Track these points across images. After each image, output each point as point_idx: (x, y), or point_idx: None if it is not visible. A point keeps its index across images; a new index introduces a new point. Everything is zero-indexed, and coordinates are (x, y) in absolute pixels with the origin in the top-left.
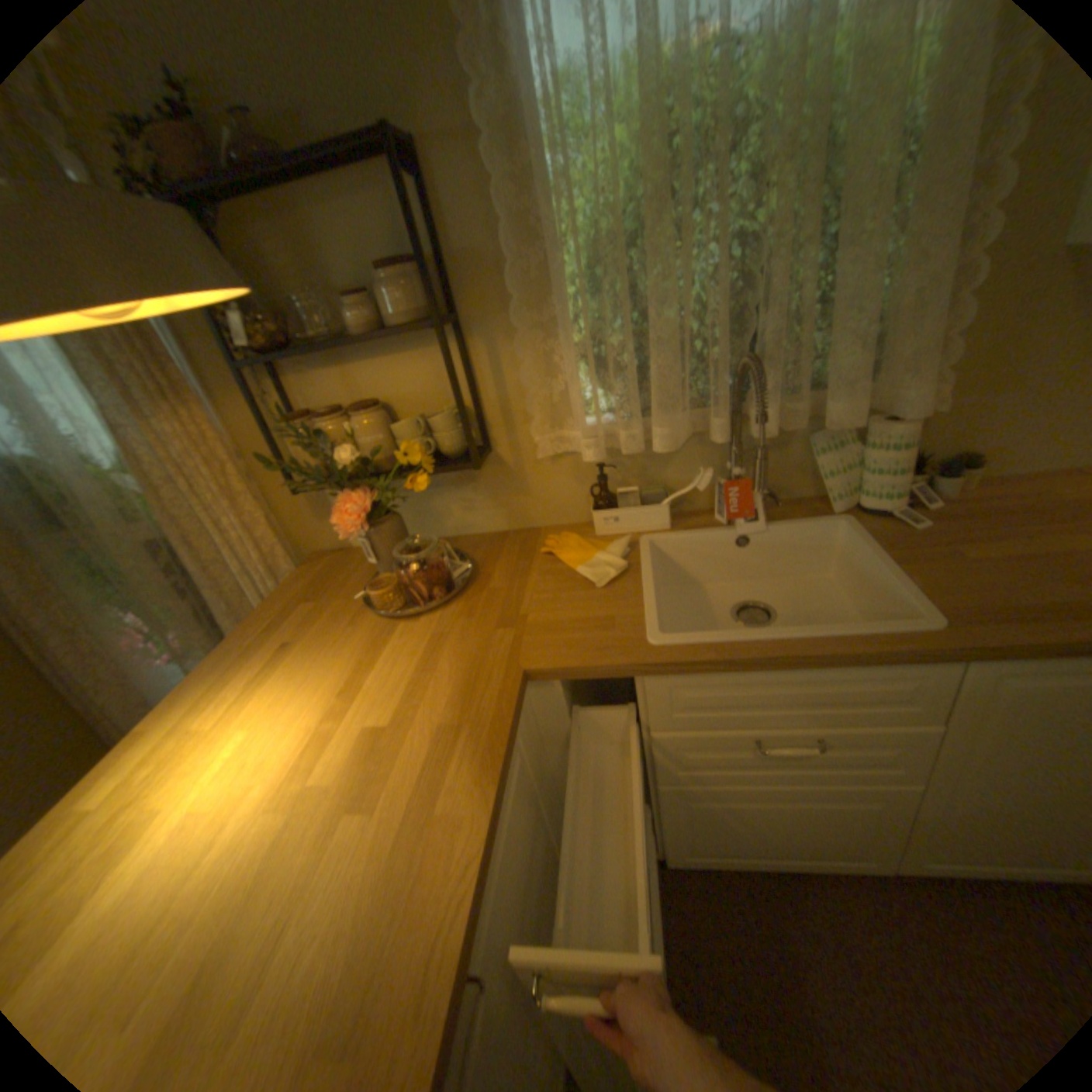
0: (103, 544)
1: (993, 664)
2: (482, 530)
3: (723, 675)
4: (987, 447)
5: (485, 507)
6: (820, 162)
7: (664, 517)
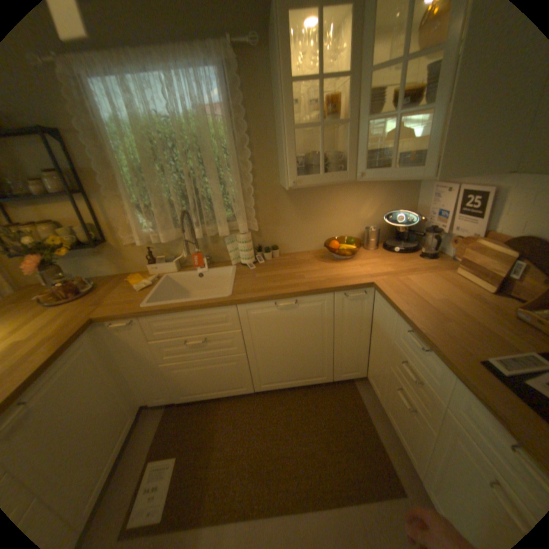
0: None
1: (242, 306)
2: (107, 275)
3: (164, 316)
4: (280, 244)
5: (107, 265)
6: (195, 156)
7: (174, 267)
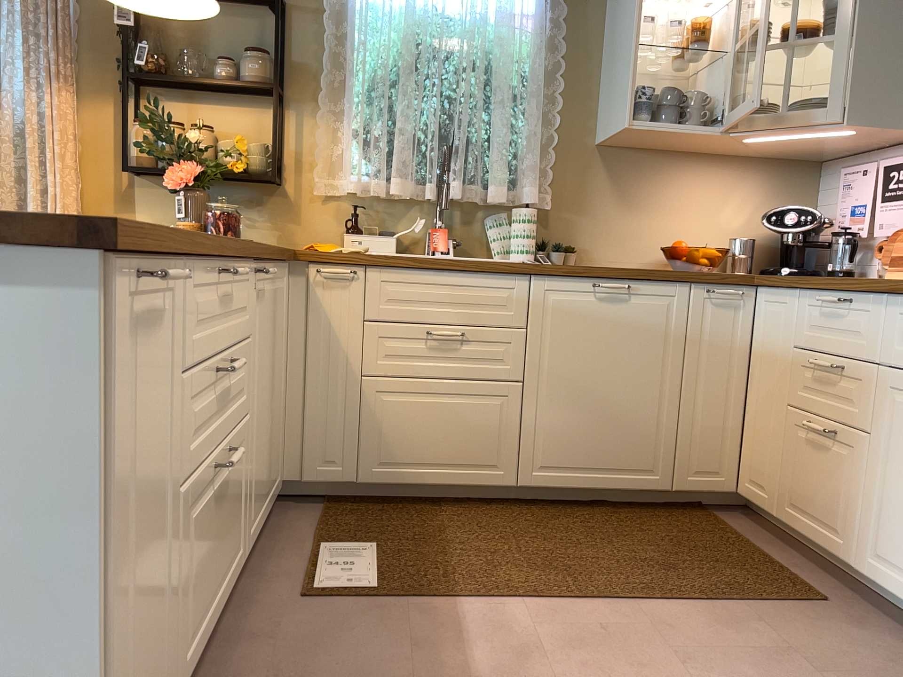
0: None
1: (540, 280)
2: None
3: (409, 273)
4: (580, 246)
5: (264, 227)
6: (482, 72)
7: (392, 246)
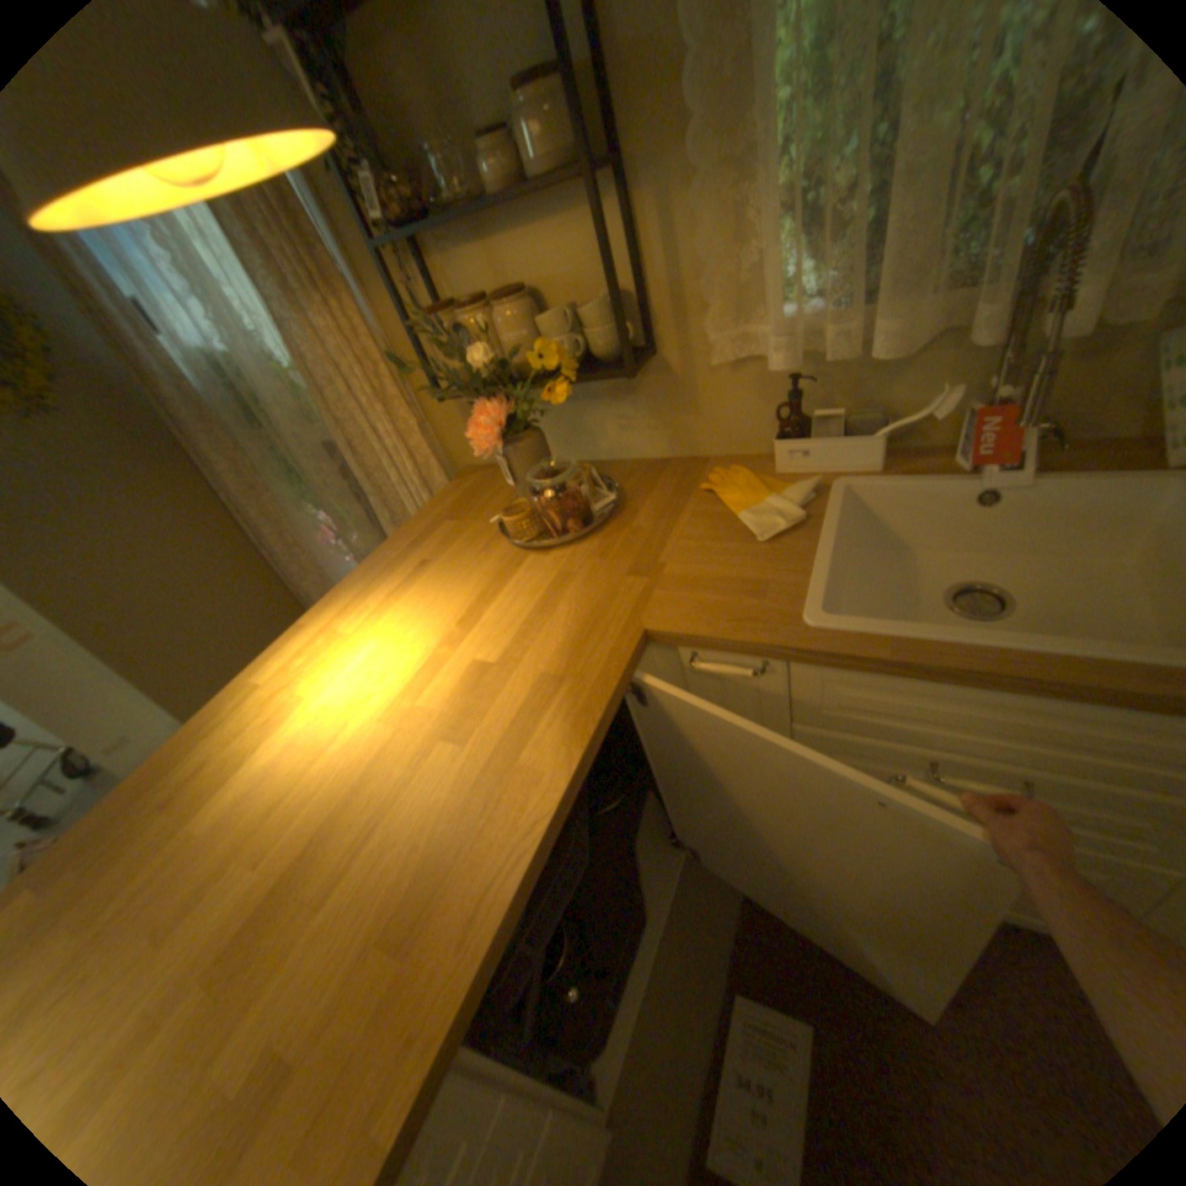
0: (286, 444)
1: None
2: (638, 455)
3: (898, 678)
4: None
5: (643, 426)
6: None
7: (875, 454)
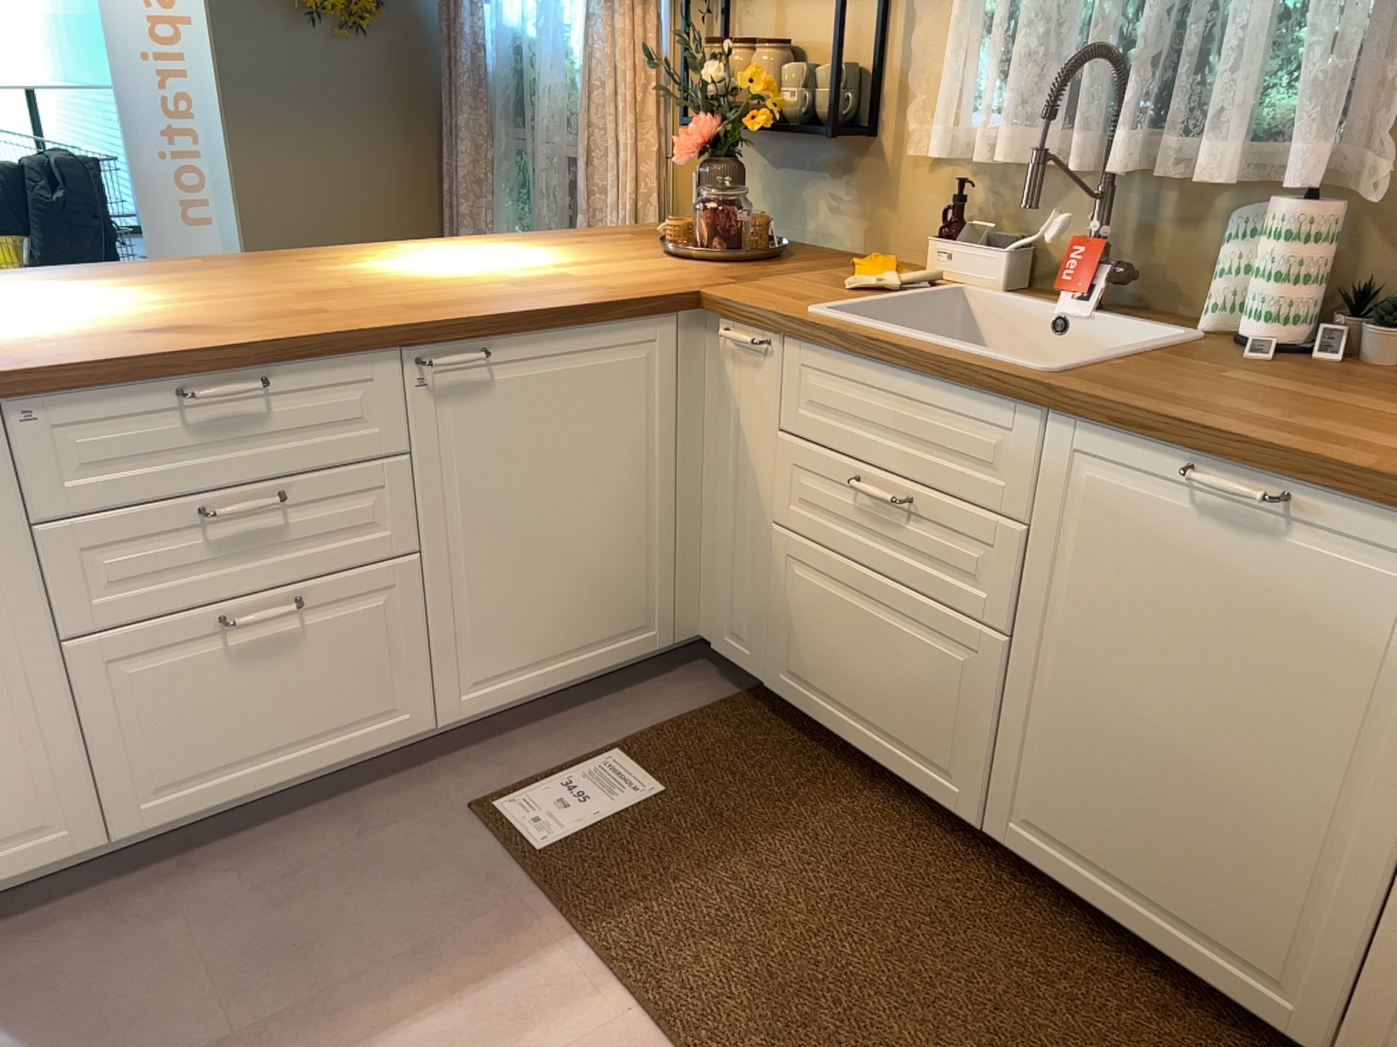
0: (536, 144)
1: (1061, 426)
2: (835, 247)
3: (840, 359)
4: None
5: (847, 215)
6: None
7: (997, 272)
